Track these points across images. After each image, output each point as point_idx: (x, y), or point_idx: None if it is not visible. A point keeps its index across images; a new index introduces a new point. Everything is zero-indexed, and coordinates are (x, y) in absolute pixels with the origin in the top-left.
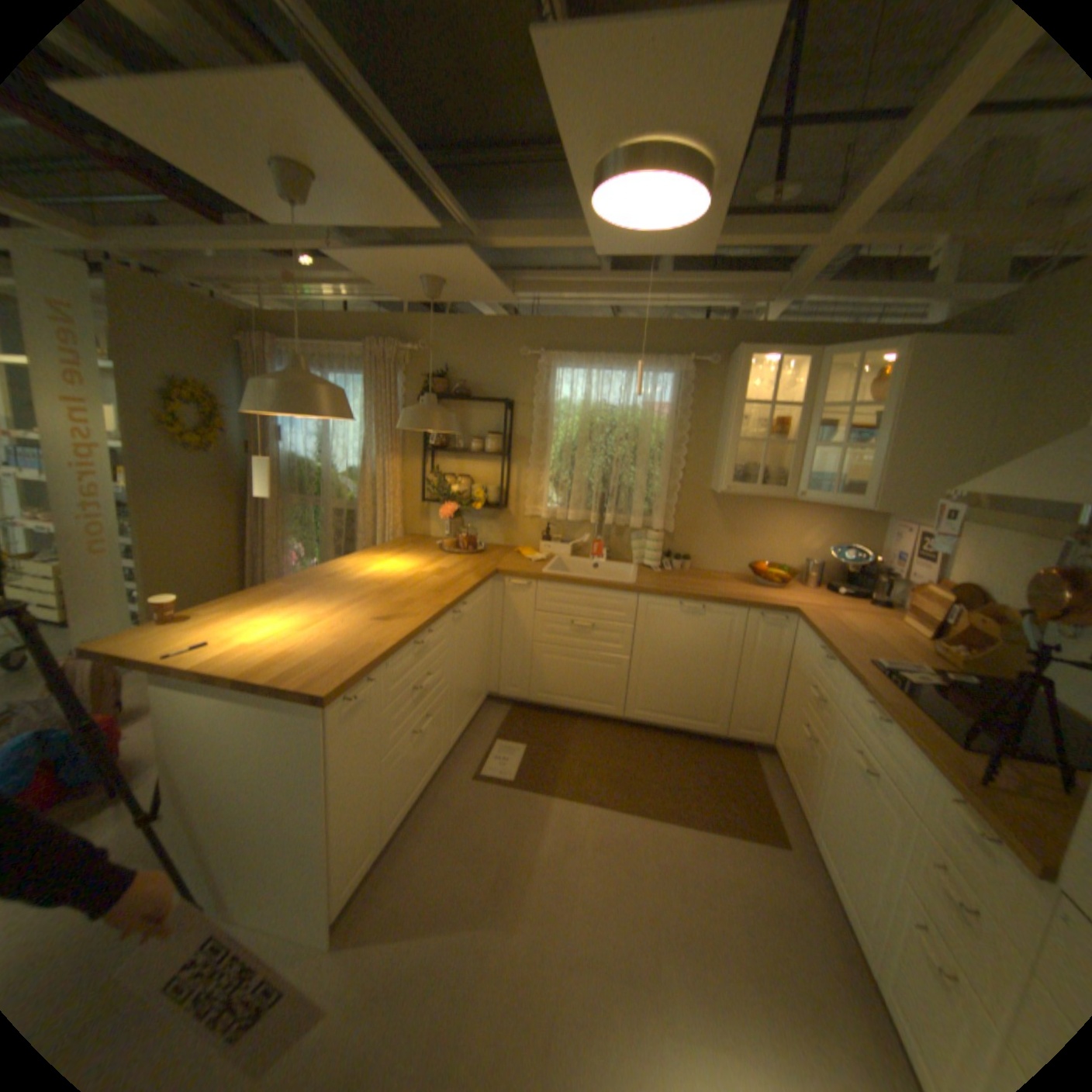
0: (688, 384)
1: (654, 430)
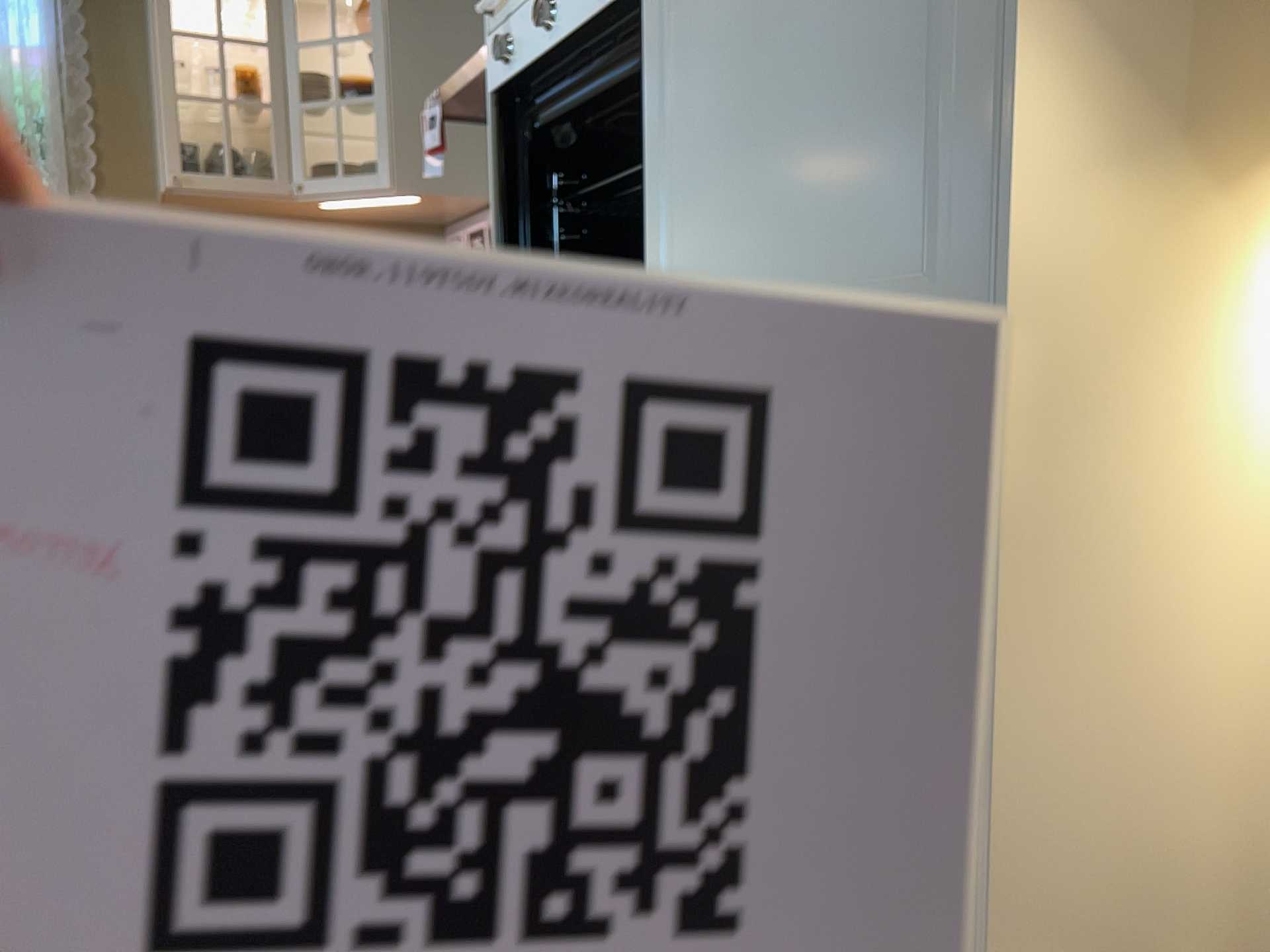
0: (71, 12)
1: (20, 96)
